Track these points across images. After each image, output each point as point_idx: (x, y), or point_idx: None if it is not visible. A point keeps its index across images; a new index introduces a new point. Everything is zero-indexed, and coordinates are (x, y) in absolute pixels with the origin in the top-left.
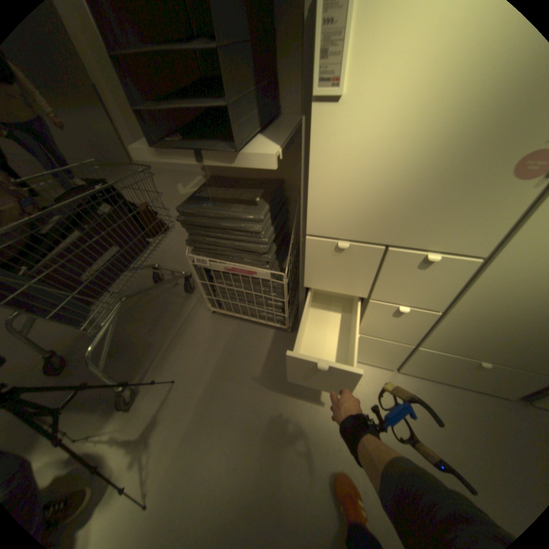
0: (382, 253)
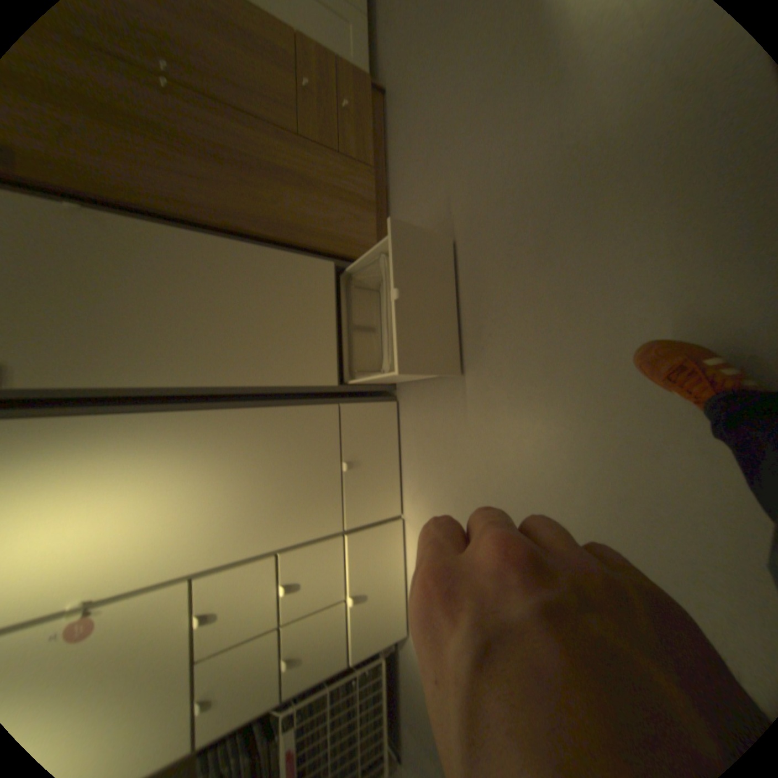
0: (205, 659)
